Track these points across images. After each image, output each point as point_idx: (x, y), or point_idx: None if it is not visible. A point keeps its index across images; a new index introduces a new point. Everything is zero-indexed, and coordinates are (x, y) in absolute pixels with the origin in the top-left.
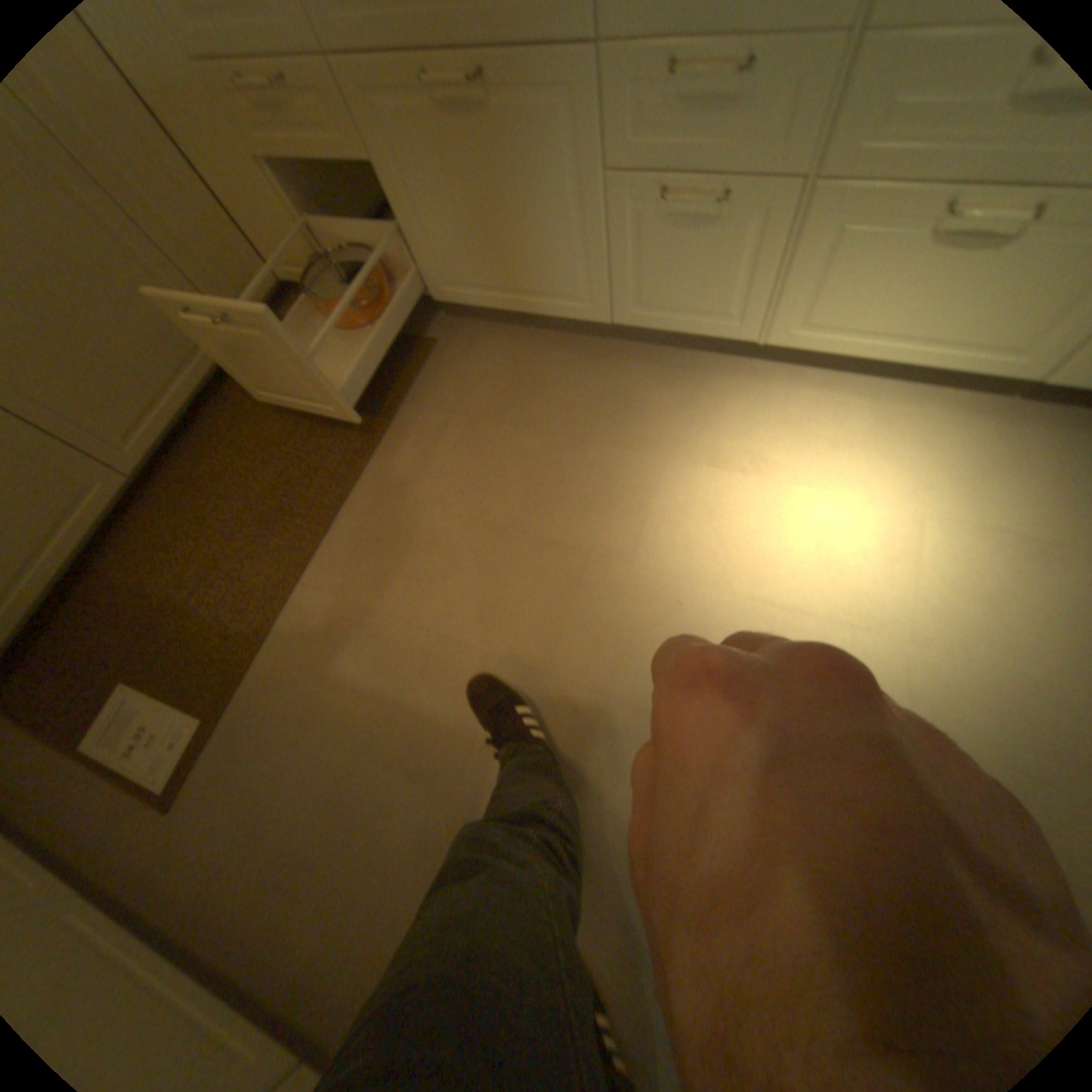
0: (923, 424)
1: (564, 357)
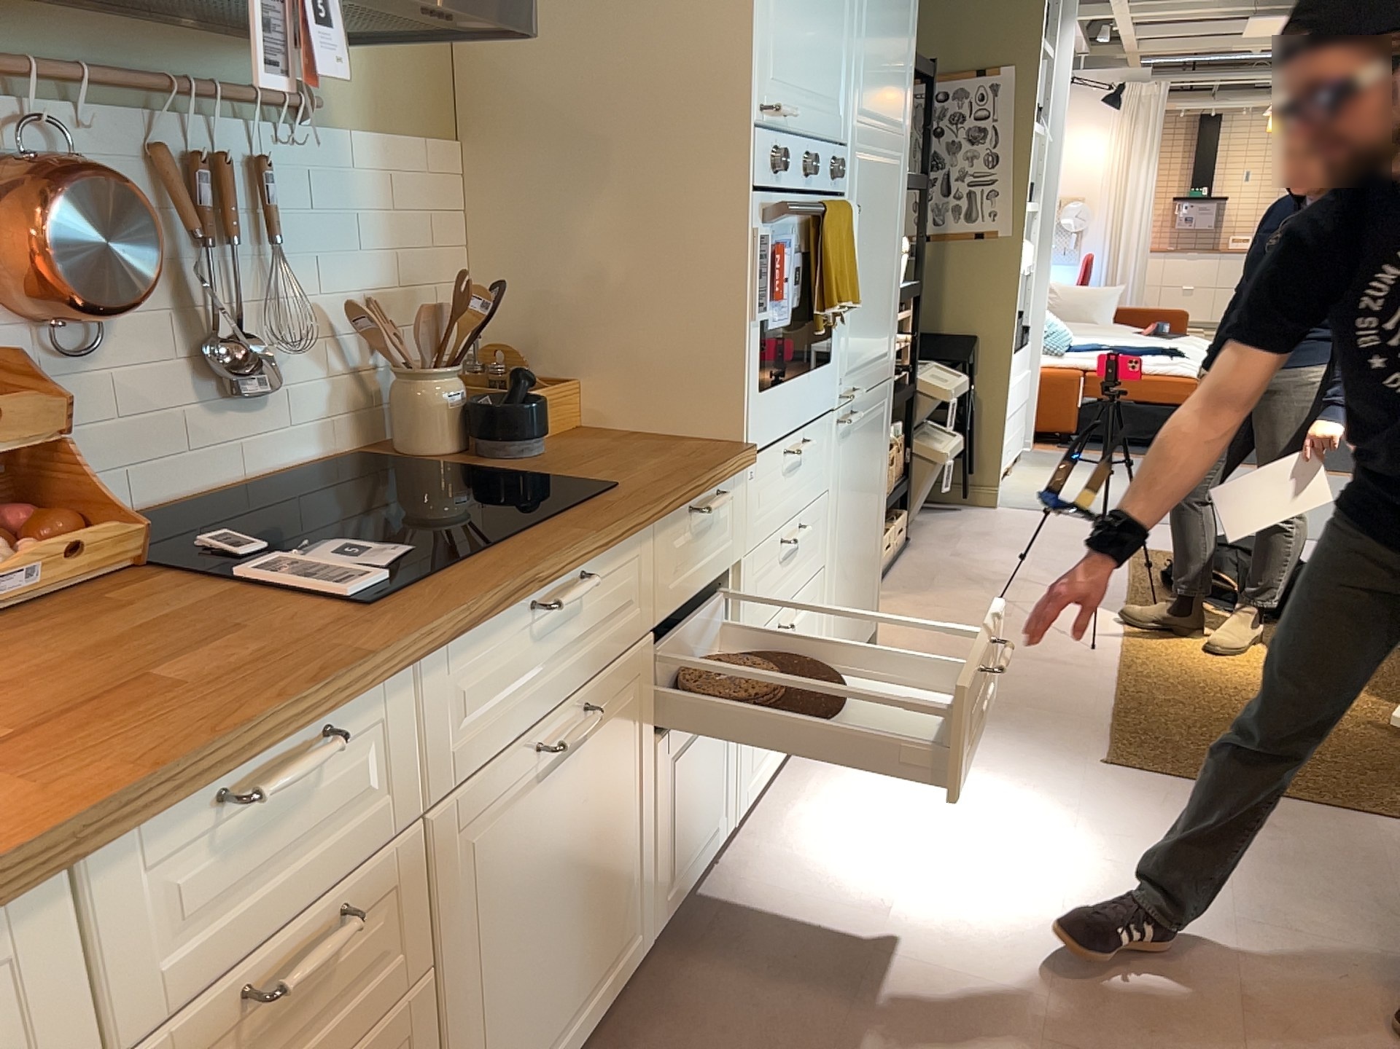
0: (829, 780)
1: None
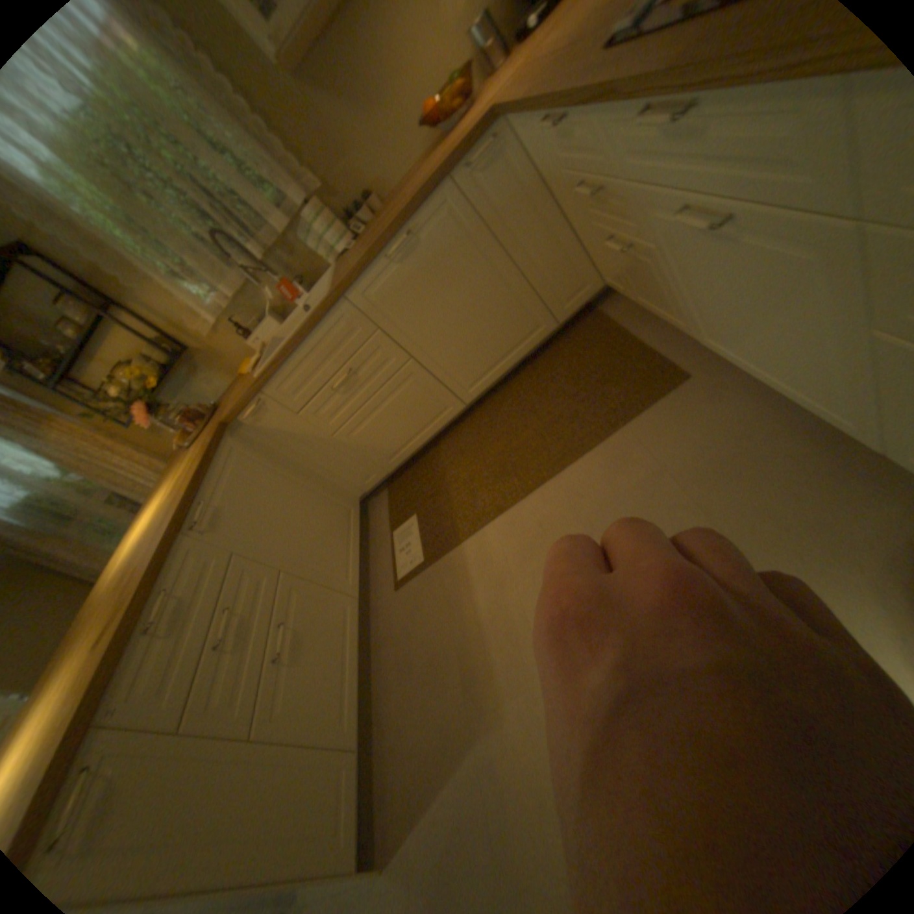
0: None
1: (809, 451)
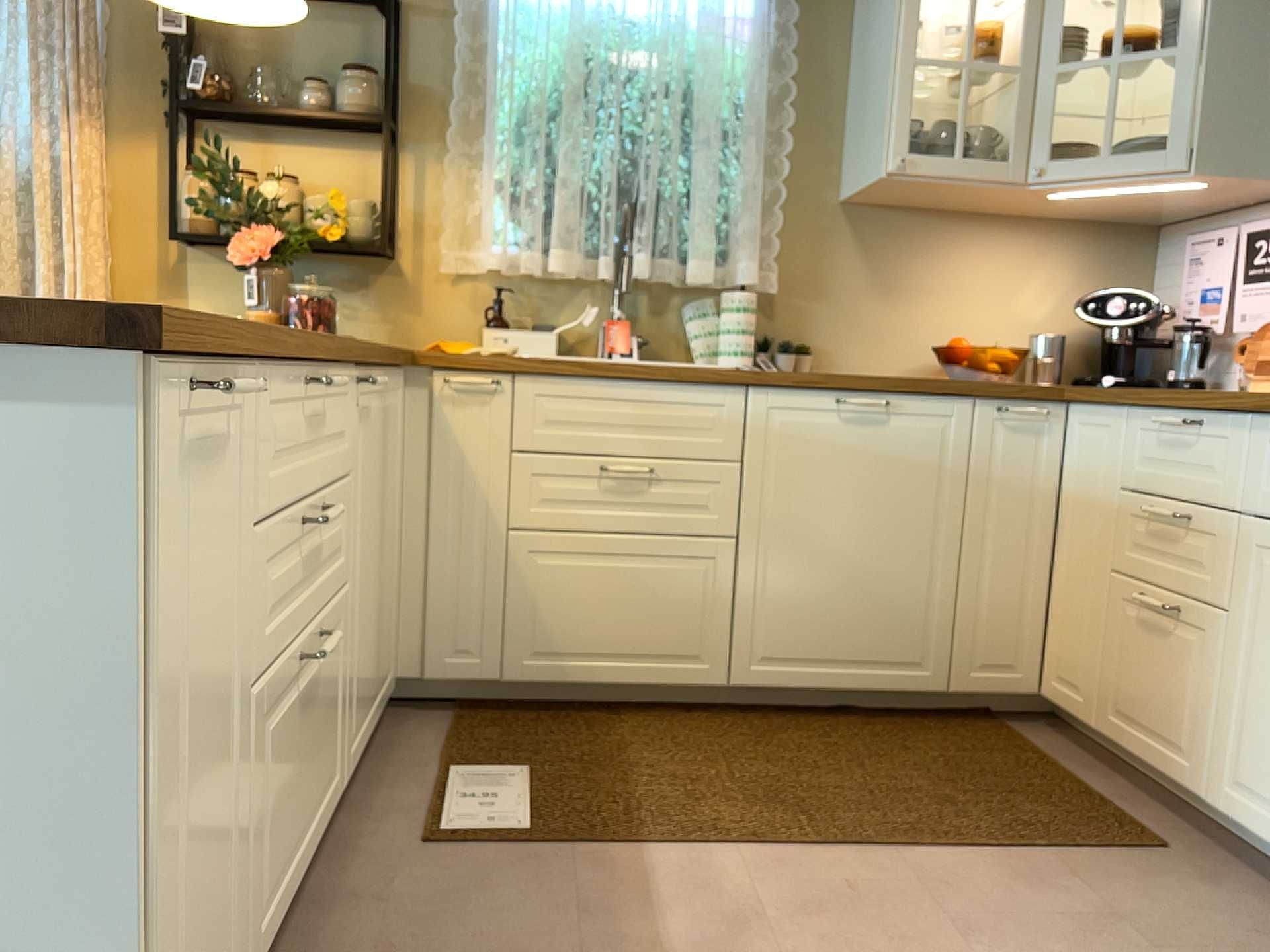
0: None
1: None
